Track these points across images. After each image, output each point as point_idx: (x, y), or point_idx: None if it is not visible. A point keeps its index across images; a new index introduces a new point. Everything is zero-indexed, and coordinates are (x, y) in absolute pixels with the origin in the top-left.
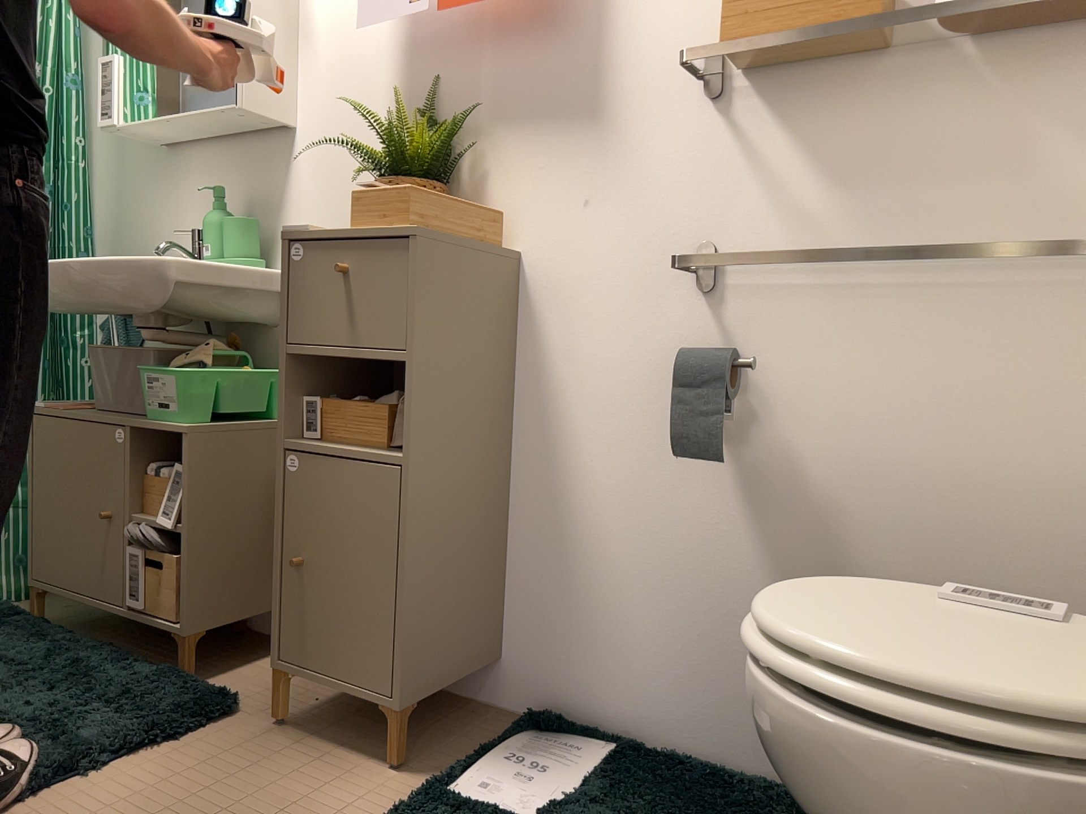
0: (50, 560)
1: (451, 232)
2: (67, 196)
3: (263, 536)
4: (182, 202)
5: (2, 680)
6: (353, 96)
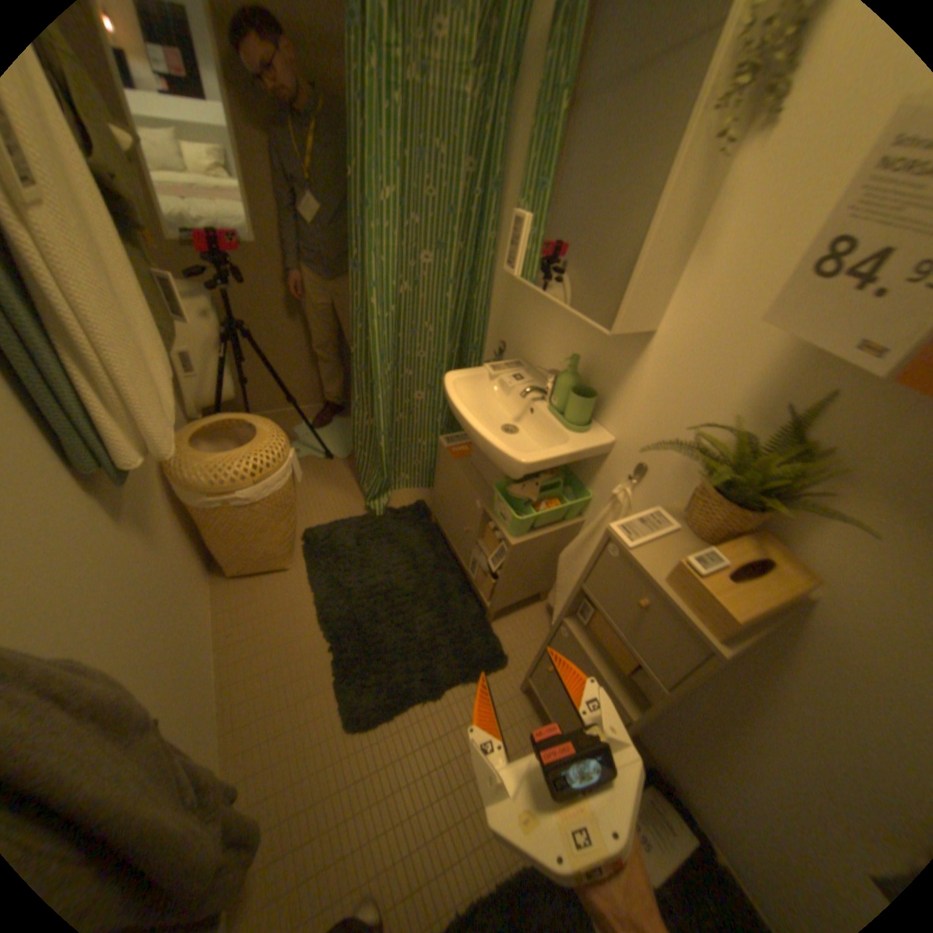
0: (441, 513)
1: (763, 627)
2: (479, 262)
3: (543, 573)
4: (549, 323)
5: (414, 593)
6: (727, 340)
